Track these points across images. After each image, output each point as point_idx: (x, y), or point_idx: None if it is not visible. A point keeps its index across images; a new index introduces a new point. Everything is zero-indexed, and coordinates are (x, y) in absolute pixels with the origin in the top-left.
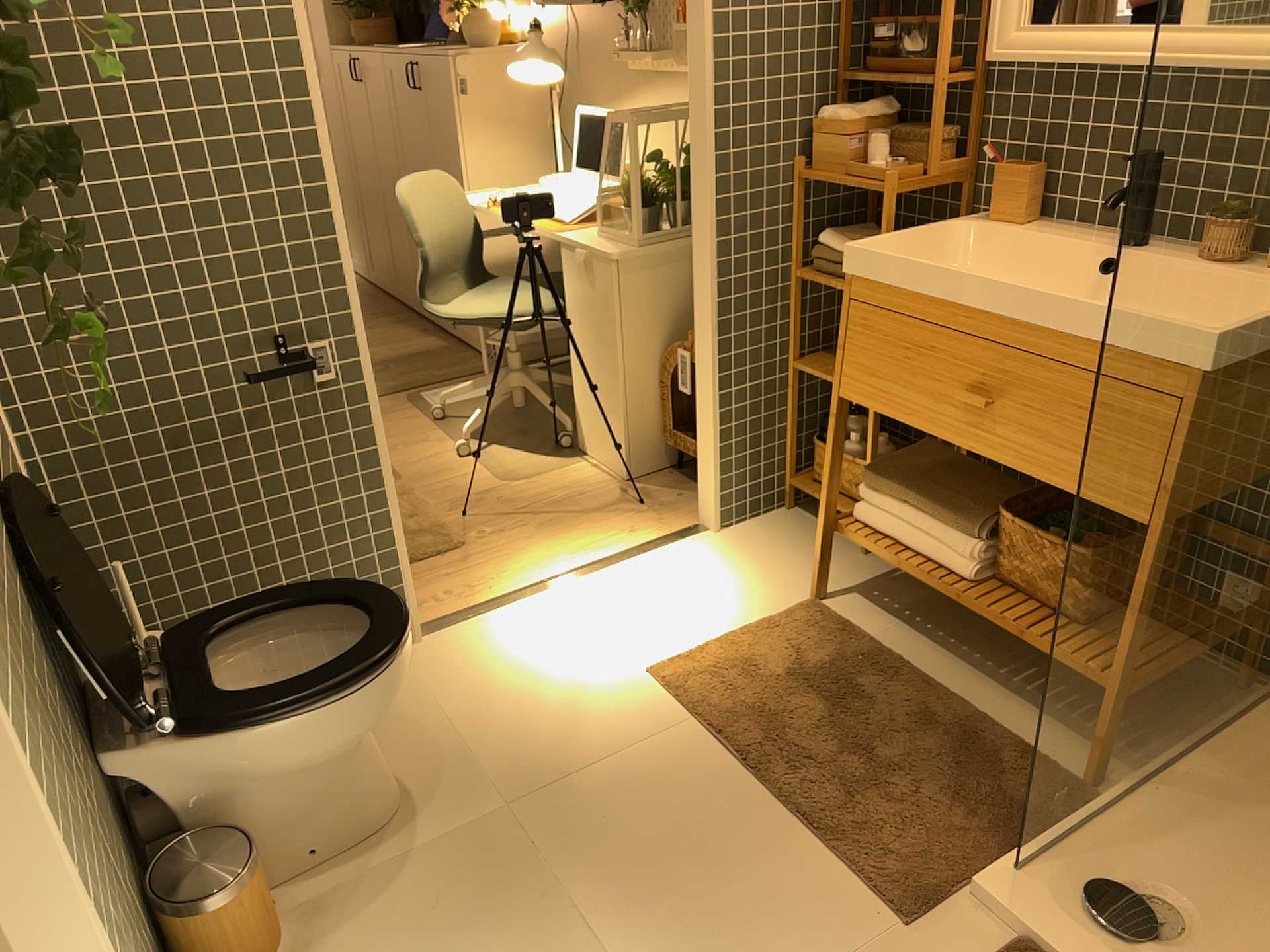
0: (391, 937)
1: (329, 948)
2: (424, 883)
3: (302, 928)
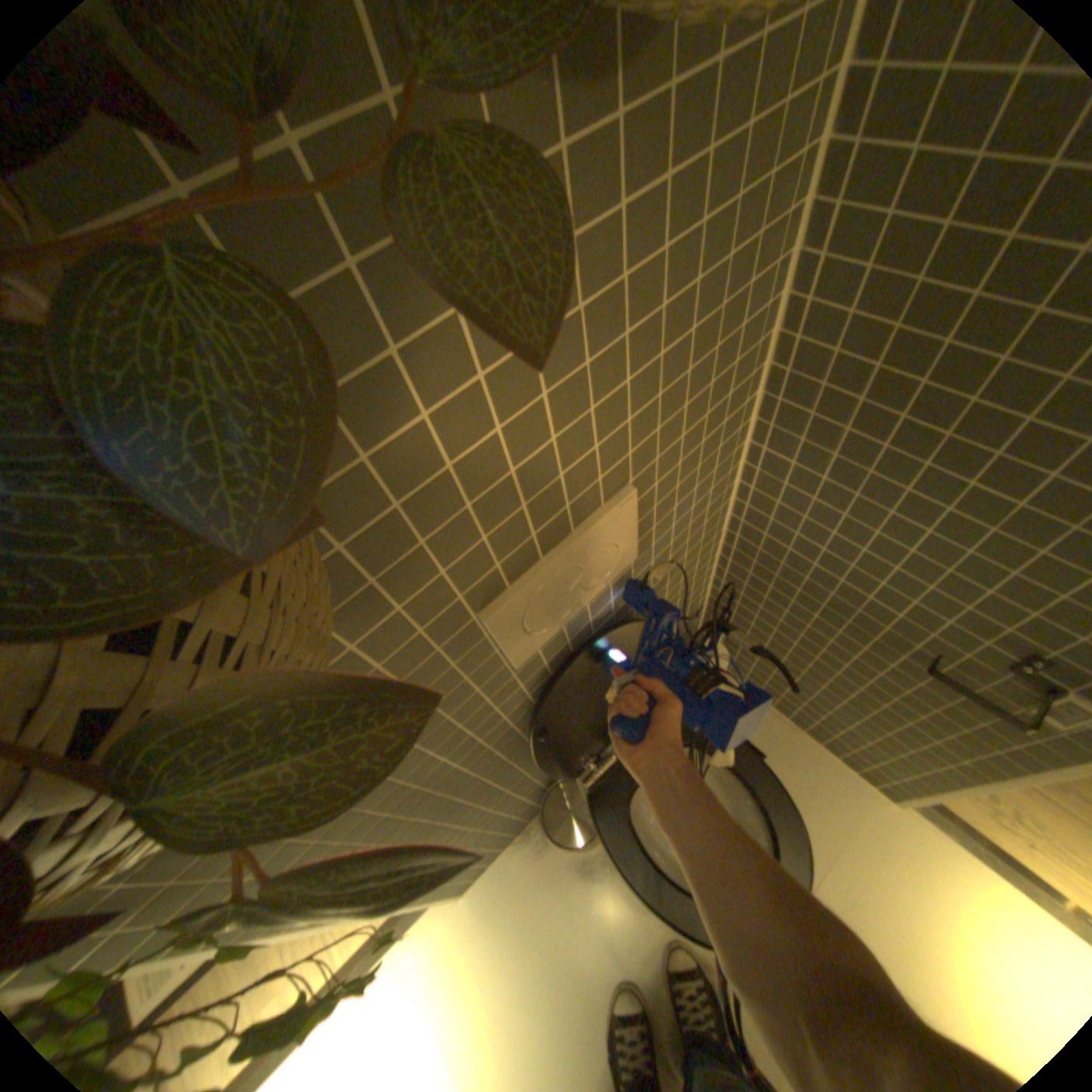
0: (610, 937)
1: (593, 891)
2: (655, 945)
3: (603, 861)
